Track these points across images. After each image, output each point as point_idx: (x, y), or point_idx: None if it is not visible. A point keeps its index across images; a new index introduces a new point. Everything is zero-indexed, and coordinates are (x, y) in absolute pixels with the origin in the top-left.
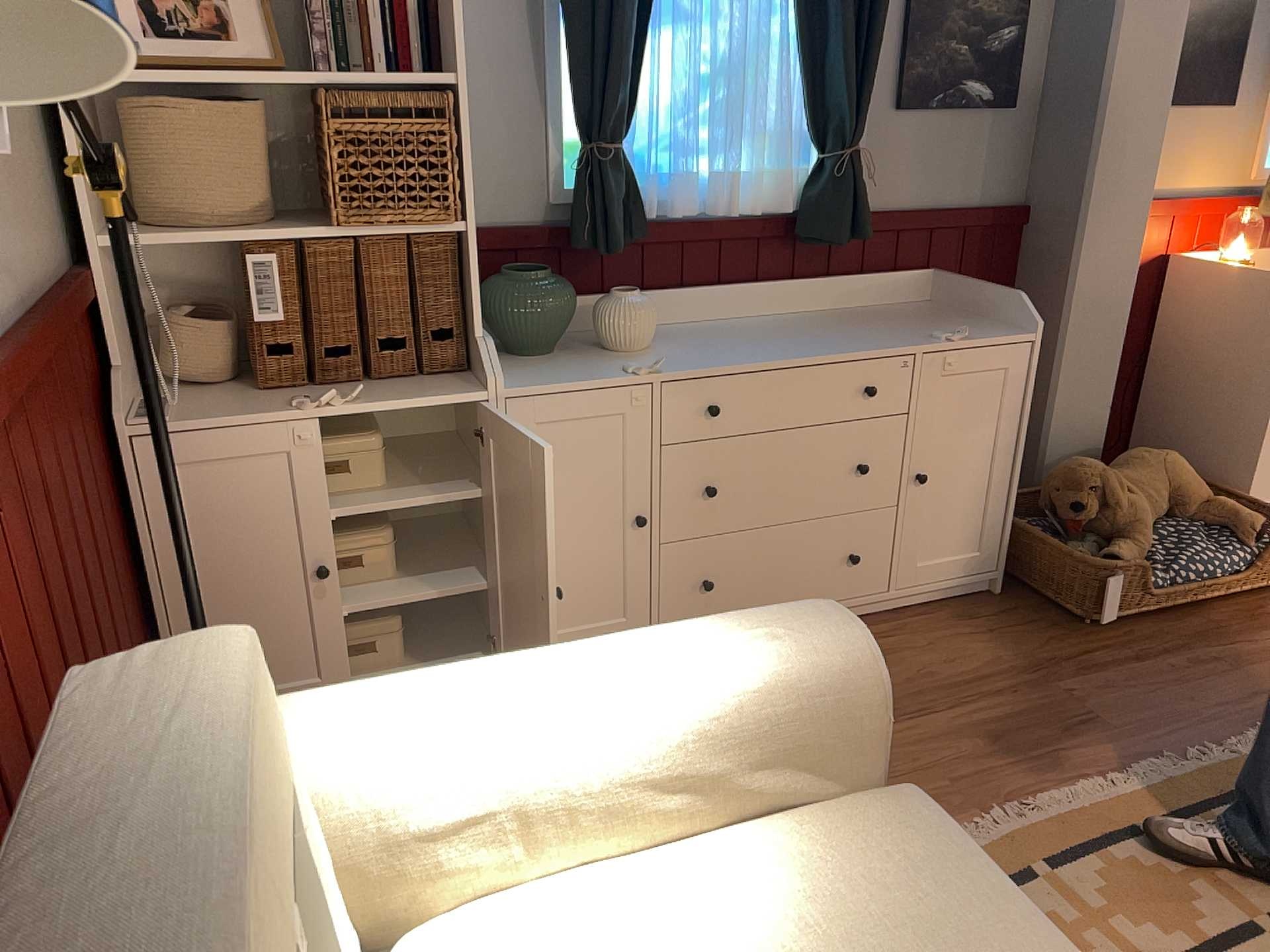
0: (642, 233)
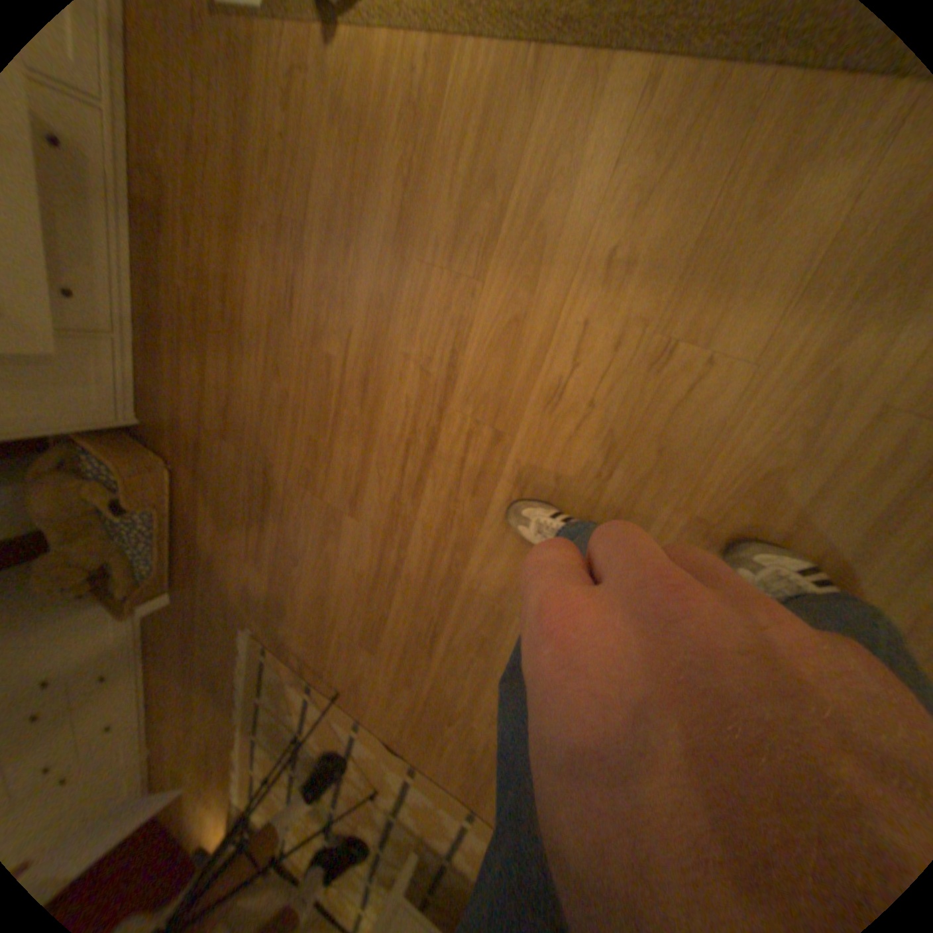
0: None
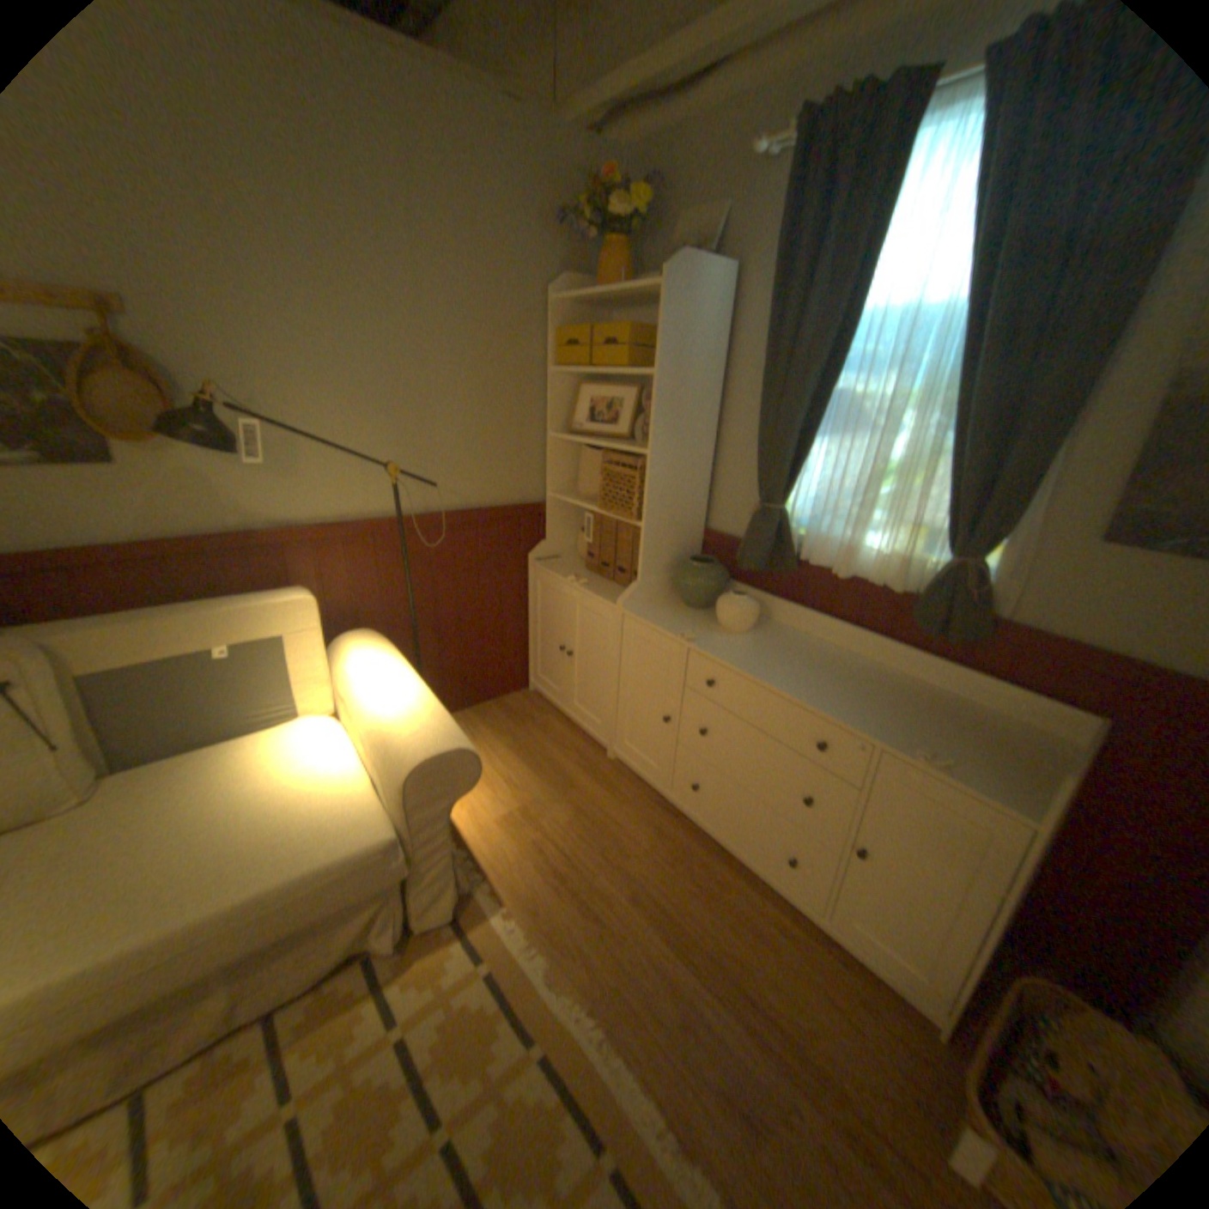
0: (794, 567)
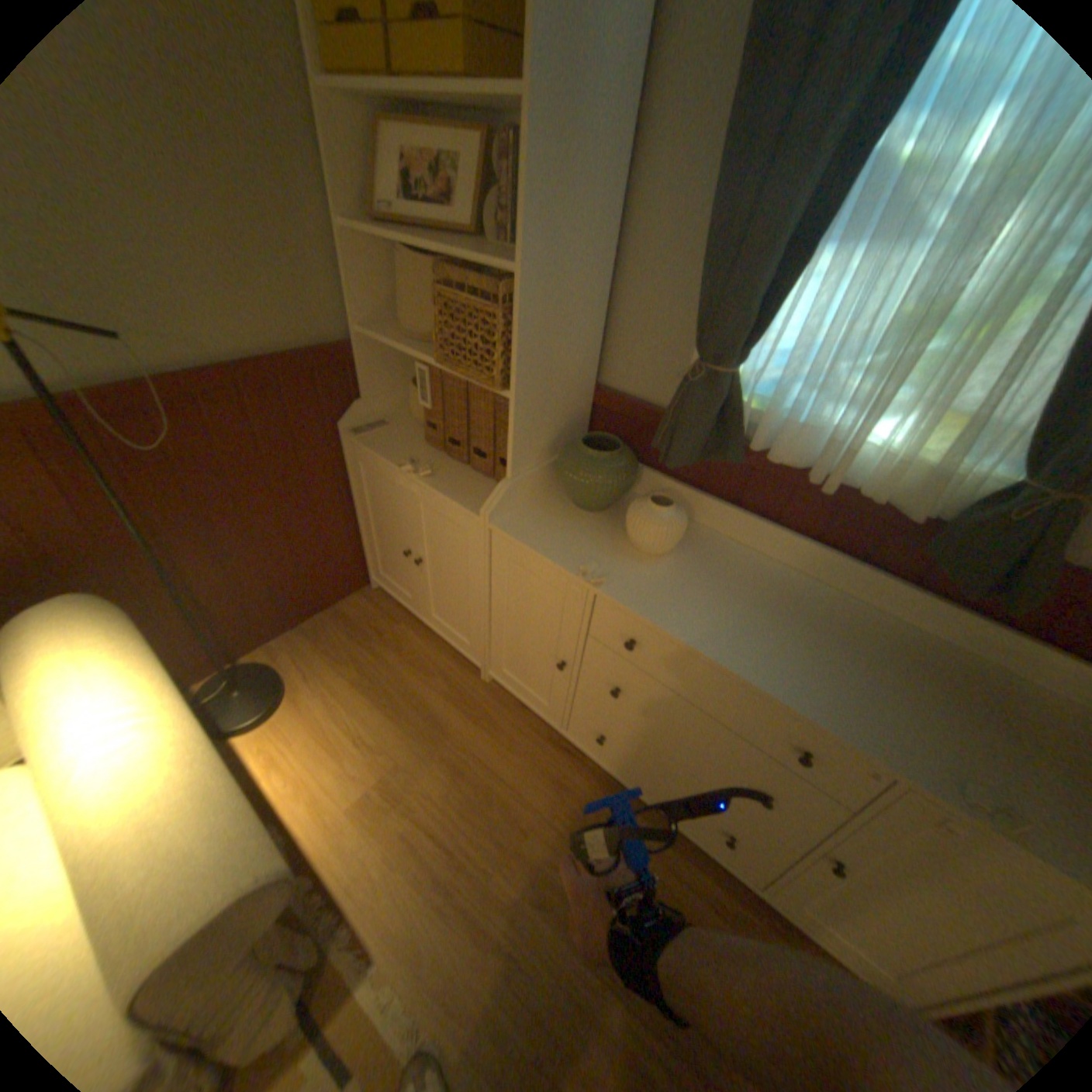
0: (740, 458)
